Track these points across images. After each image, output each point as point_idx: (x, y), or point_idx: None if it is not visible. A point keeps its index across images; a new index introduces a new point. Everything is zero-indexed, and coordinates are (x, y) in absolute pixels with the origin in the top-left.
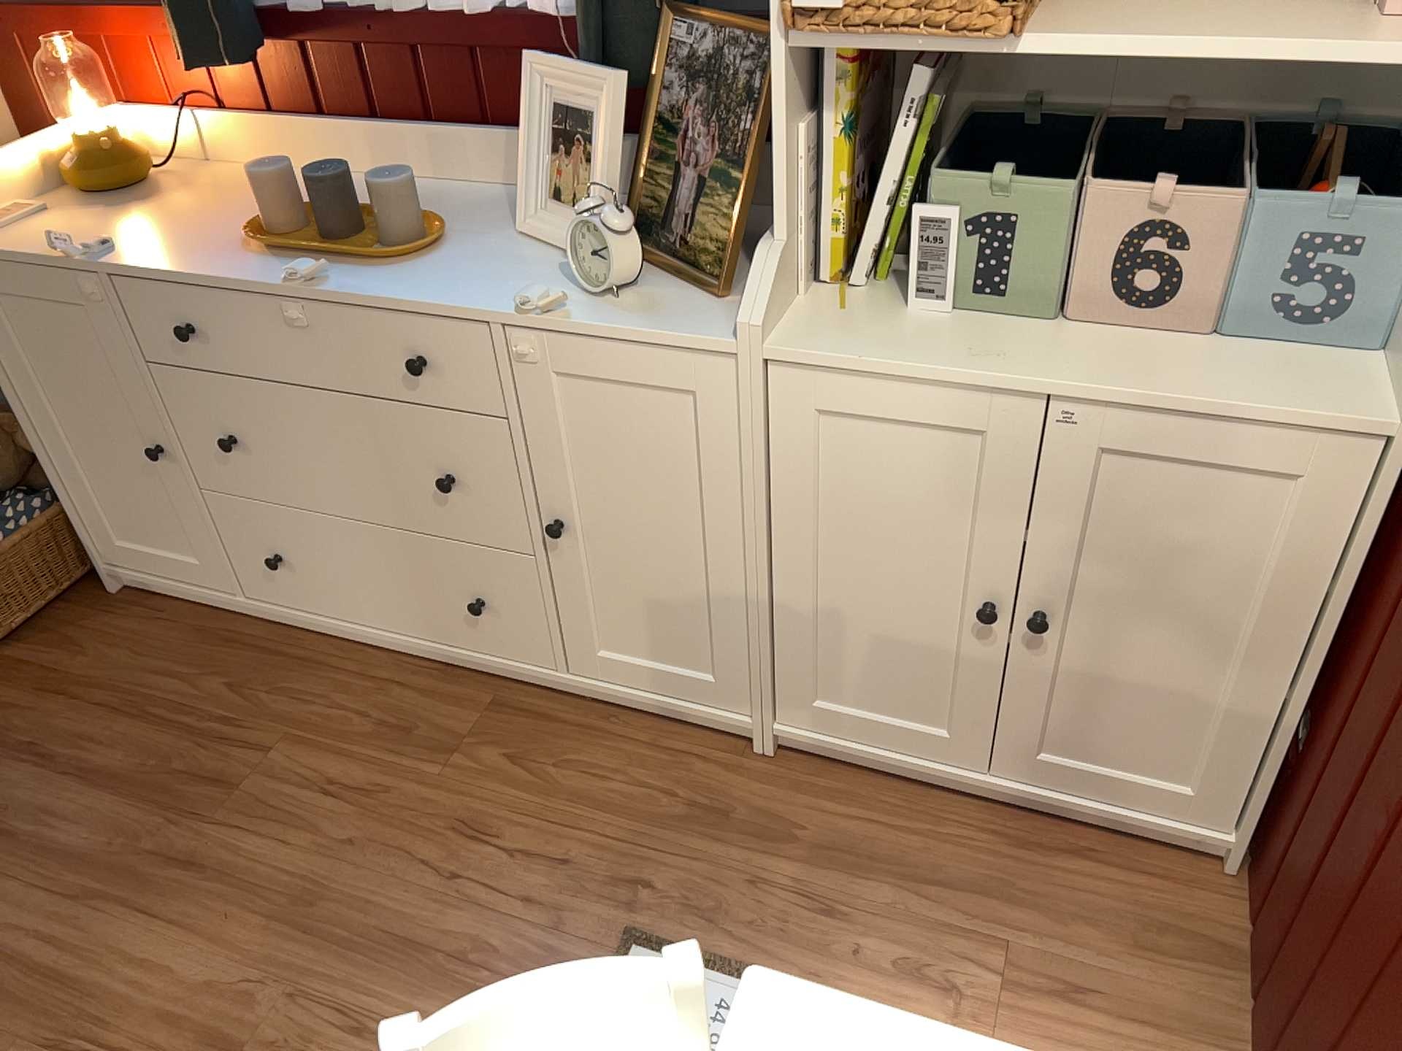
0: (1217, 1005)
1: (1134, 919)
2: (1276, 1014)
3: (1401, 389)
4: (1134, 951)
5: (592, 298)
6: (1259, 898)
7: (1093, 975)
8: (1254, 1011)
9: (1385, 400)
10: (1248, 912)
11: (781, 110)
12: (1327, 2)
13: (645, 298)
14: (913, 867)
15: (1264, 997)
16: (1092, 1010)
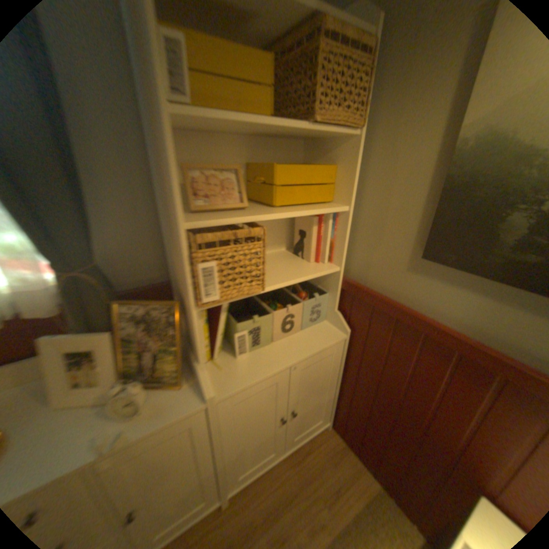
0: (354, 467)
1: (328, 462)
2: (370, 461)
3: (339, 330)
4: (335, 471)
5: (129, 426)
6: (340, 434)
7: (336, 486)
8: (359, 462)
9: (339, 333)
10: (339, 438)
11: (194, 331)
12: (293, 261)
13: (150, 410)
14: (286, 501)
15: (360, 457)
16: (343, 496)
